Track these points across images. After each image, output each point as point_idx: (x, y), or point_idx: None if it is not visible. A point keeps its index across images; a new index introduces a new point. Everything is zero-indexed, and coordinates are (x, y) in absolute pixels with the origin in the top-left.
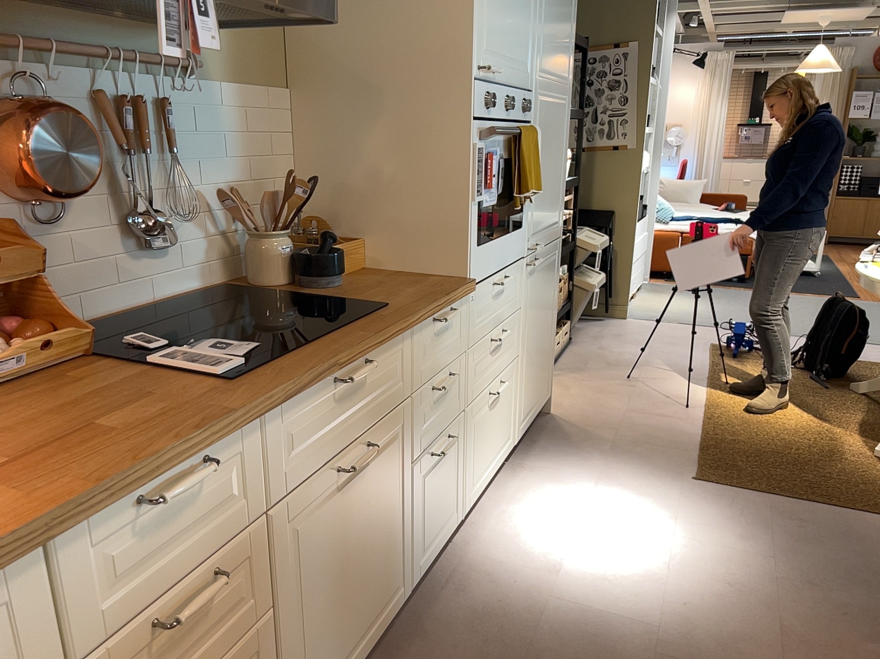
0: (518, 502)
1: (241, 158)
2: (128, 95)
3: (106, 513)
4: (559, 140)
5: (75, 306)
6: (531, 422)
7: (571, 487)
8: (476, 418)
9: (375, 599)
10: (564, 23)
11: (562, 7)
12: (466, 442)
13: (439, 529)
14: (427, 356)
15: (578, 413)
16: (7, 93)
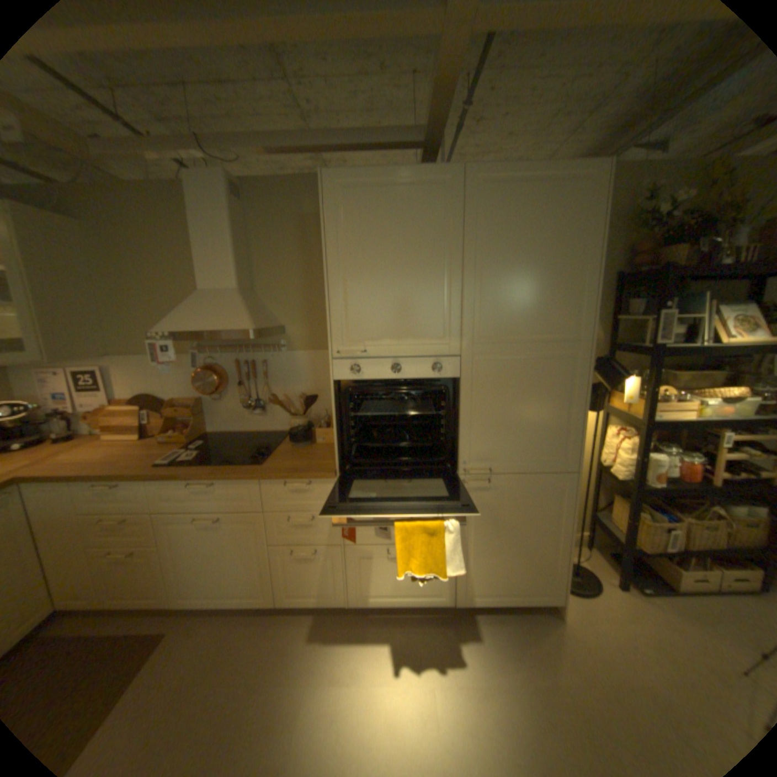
0: (407, 639)
1: (309, 381)
2: (248, 360)
3: (83, 485)
4: (550, 389)
5: (226, 426)
6: (501, 607)
7: (448, 670)
8: (363, 557)
9: (235, 590)
10: (547, 290)
11: (536, 278)
12: (346, 565)
13: (310, 596)
14: (280, 499)
15: (589, 644)
16: (208, 362)
